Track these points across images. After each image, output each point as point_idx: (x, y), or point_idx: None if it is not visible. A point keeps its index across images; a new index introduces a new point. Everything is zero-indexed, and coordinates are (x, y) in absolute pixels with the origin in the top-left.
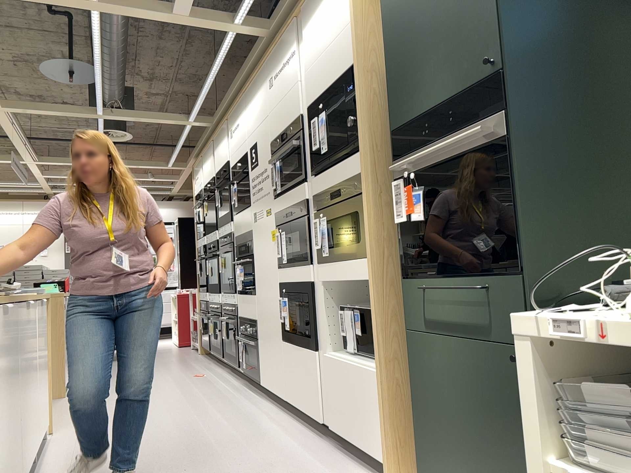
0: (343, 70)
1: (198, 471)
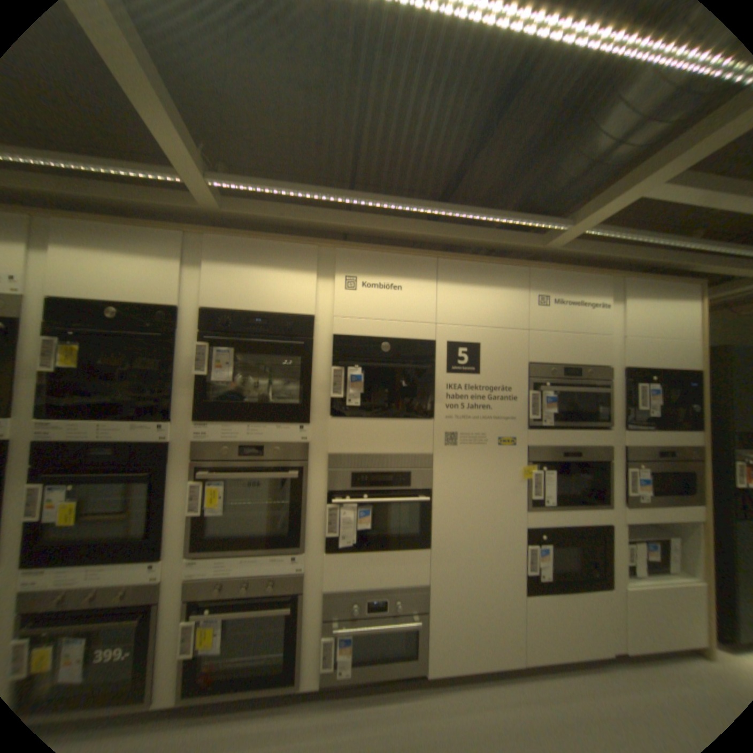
0: (686, 367)
1: None
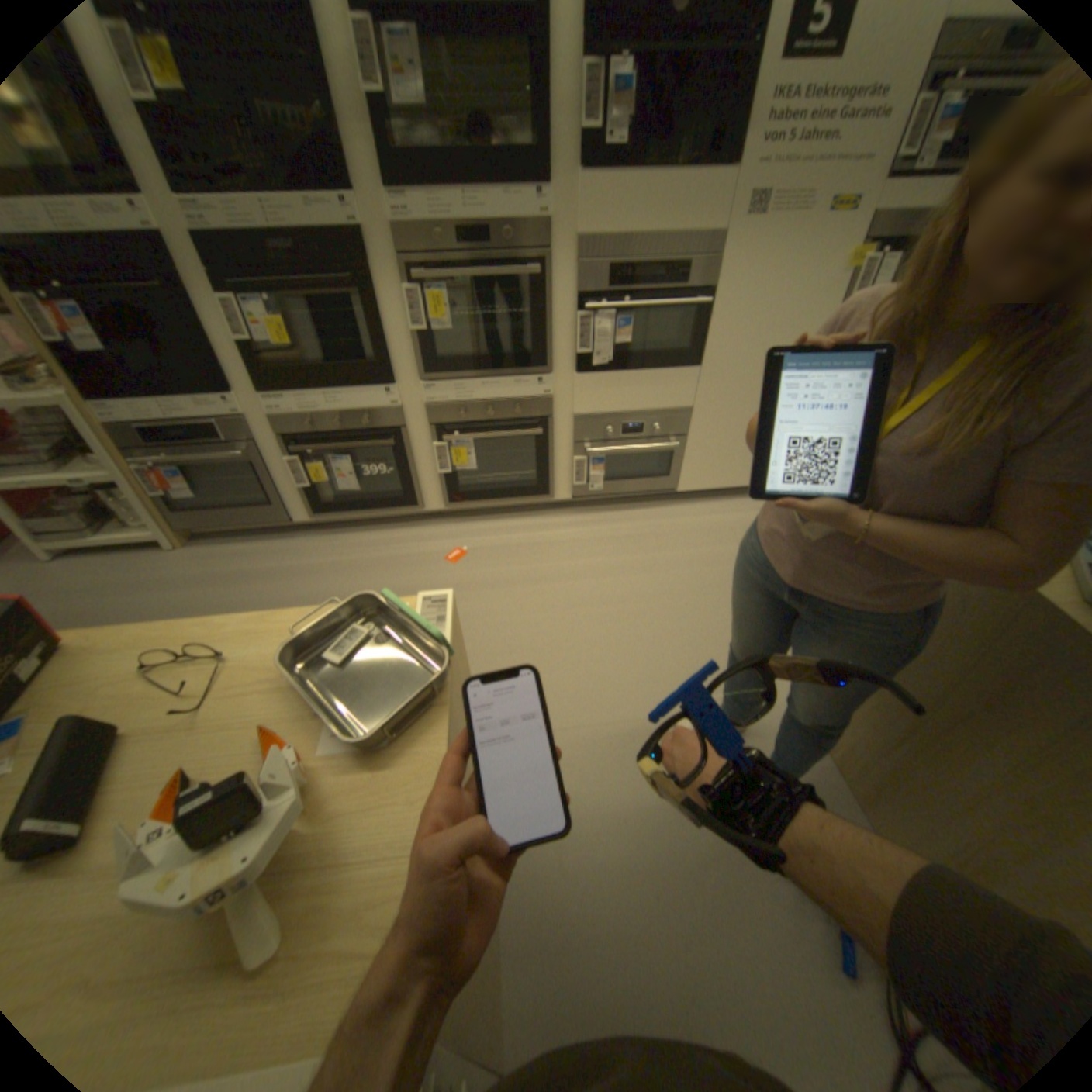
0: None
1: None
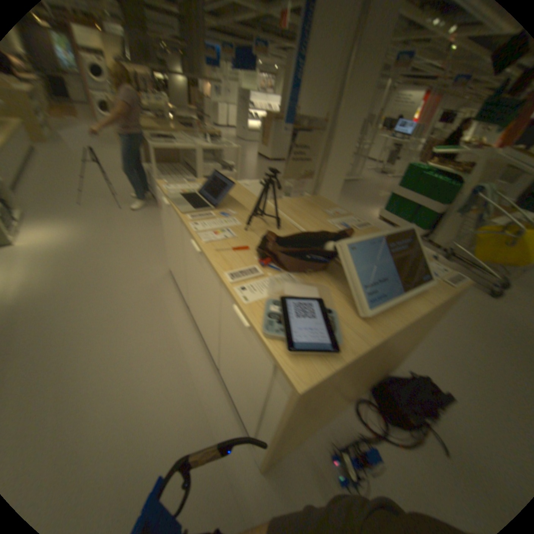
0: None
1: (82, 357)
